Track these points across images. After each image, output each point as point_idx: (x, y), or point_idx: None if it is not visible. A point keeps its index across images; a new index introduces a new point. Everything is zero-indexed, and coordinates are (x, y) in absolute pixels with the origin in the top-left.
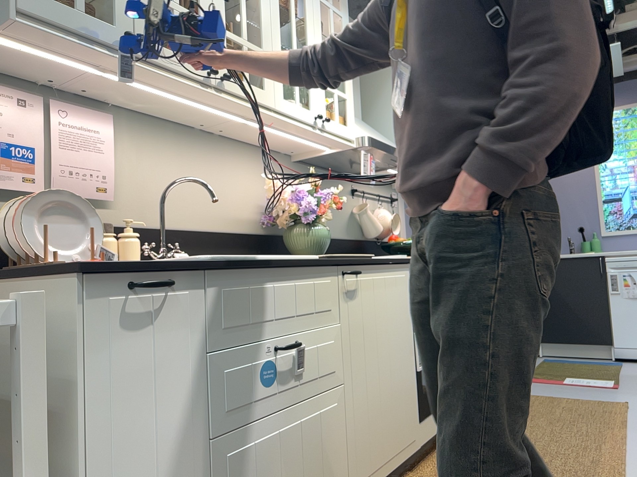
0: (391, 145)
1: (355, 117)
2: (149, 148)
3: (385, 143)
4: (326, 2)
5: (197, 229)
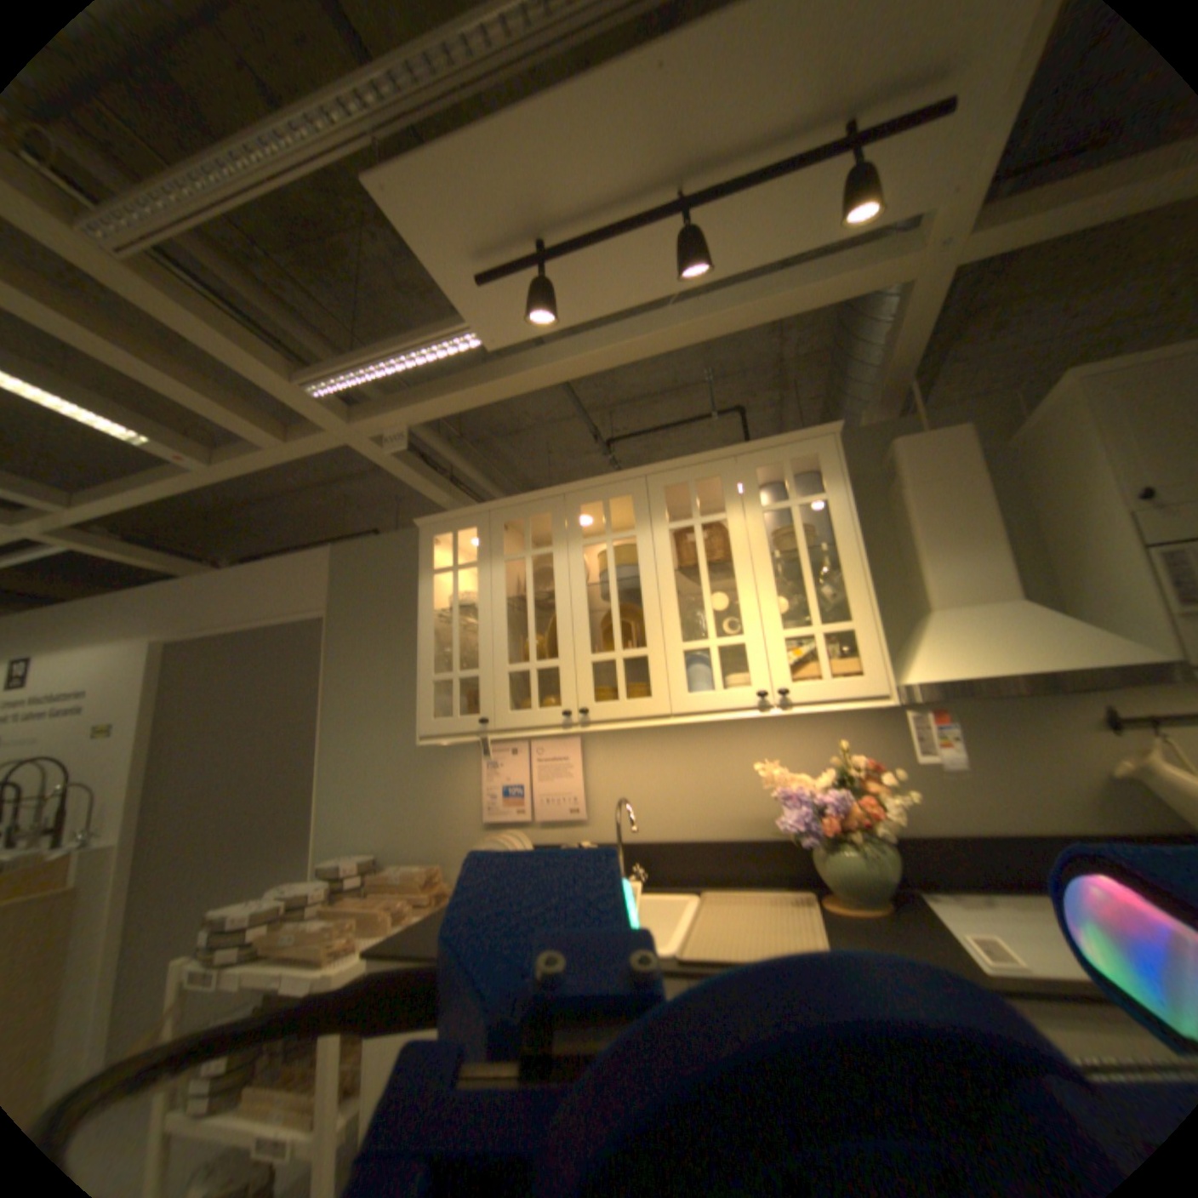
0: (1042, 665)
1: (978, 610)
2: (625, 756)
3: (1008, 668)
4: (778, 503)
5: (690, 840)
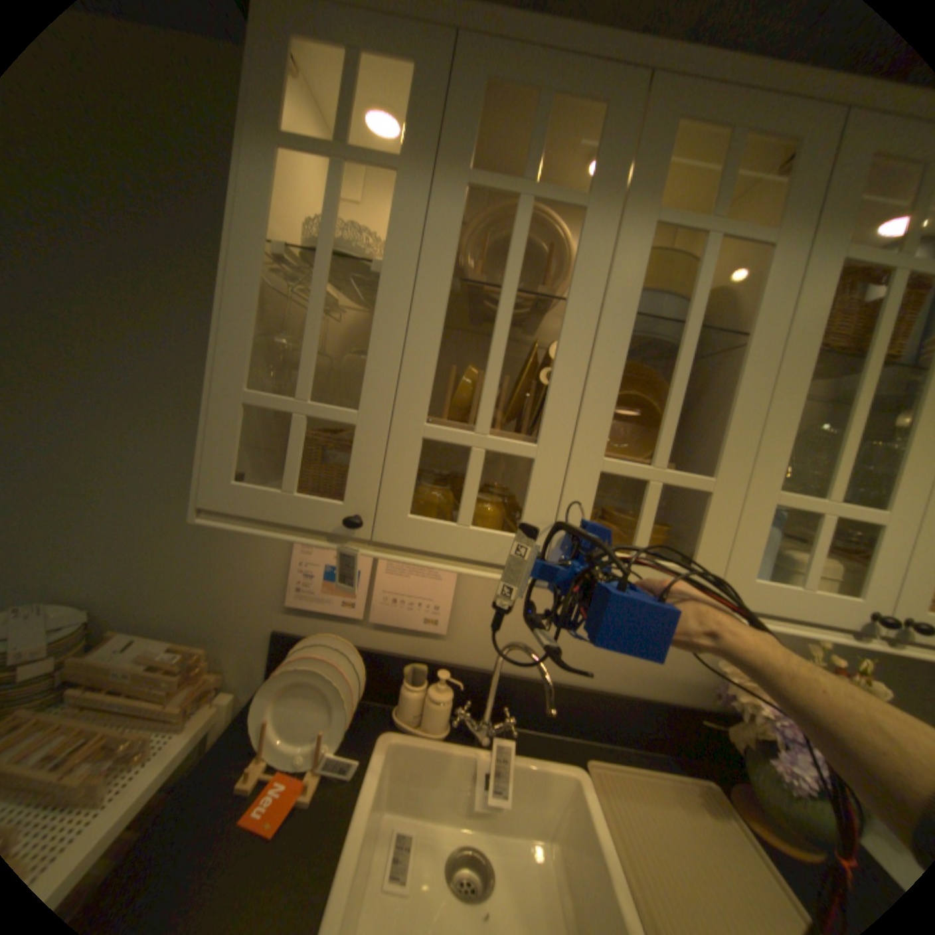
0: None
1: None
2: None
3: None
4: None
5: (575, 684)
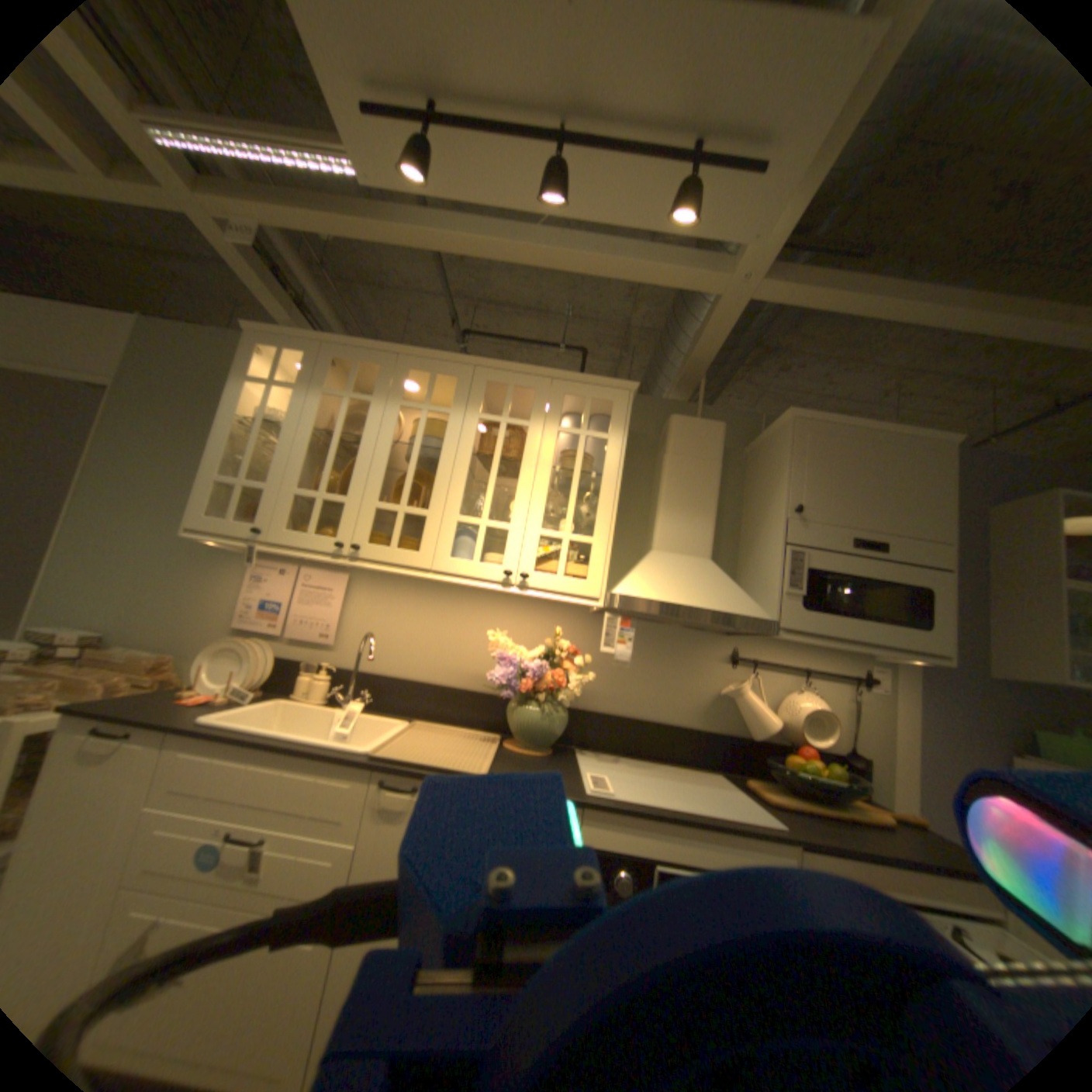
0: (698, 604)
1: (678, 558)
2: (384, 601)
3: (677, 600)
4: (570, 430)
5: (417, 680)
